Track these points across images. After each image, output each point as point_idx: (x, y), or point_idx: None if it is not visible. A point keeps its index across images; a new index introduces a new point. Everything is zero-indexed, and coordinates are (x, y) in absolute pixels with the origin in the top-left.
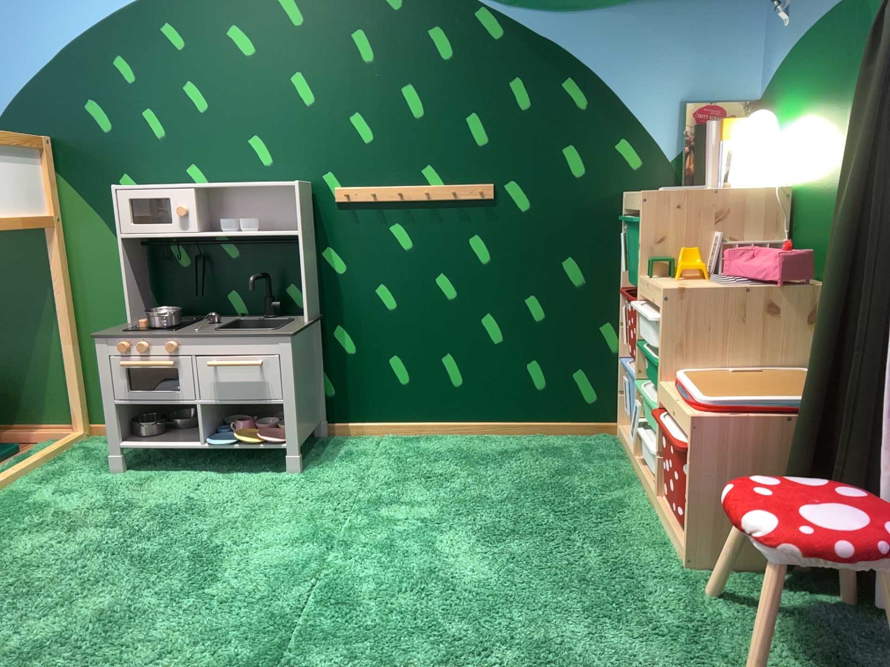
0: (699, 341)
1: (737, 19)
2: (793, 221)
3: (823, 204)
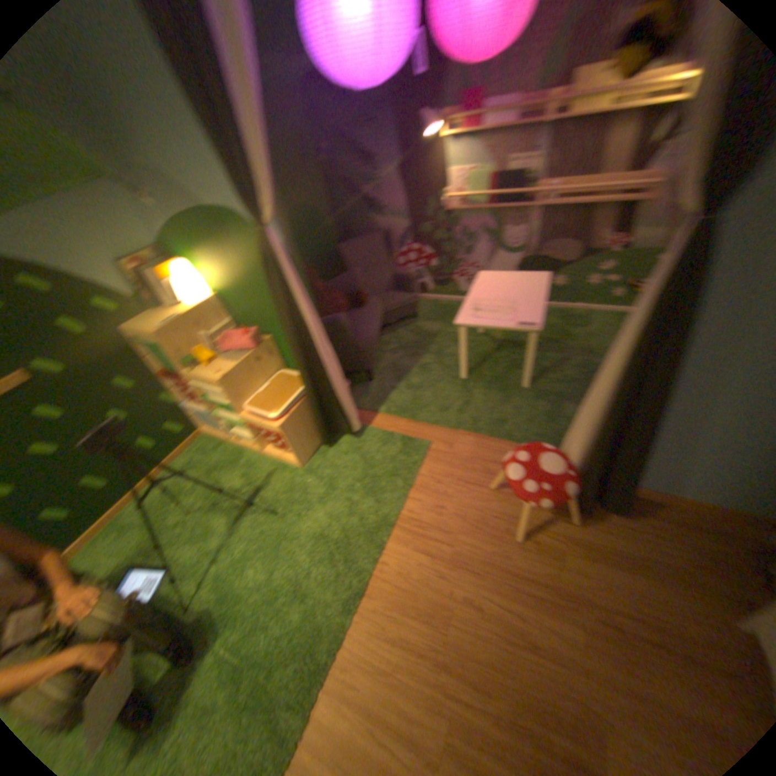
0: (240, 392)
1: (109, 201)
2: (225, 311)
3: (240, 304)
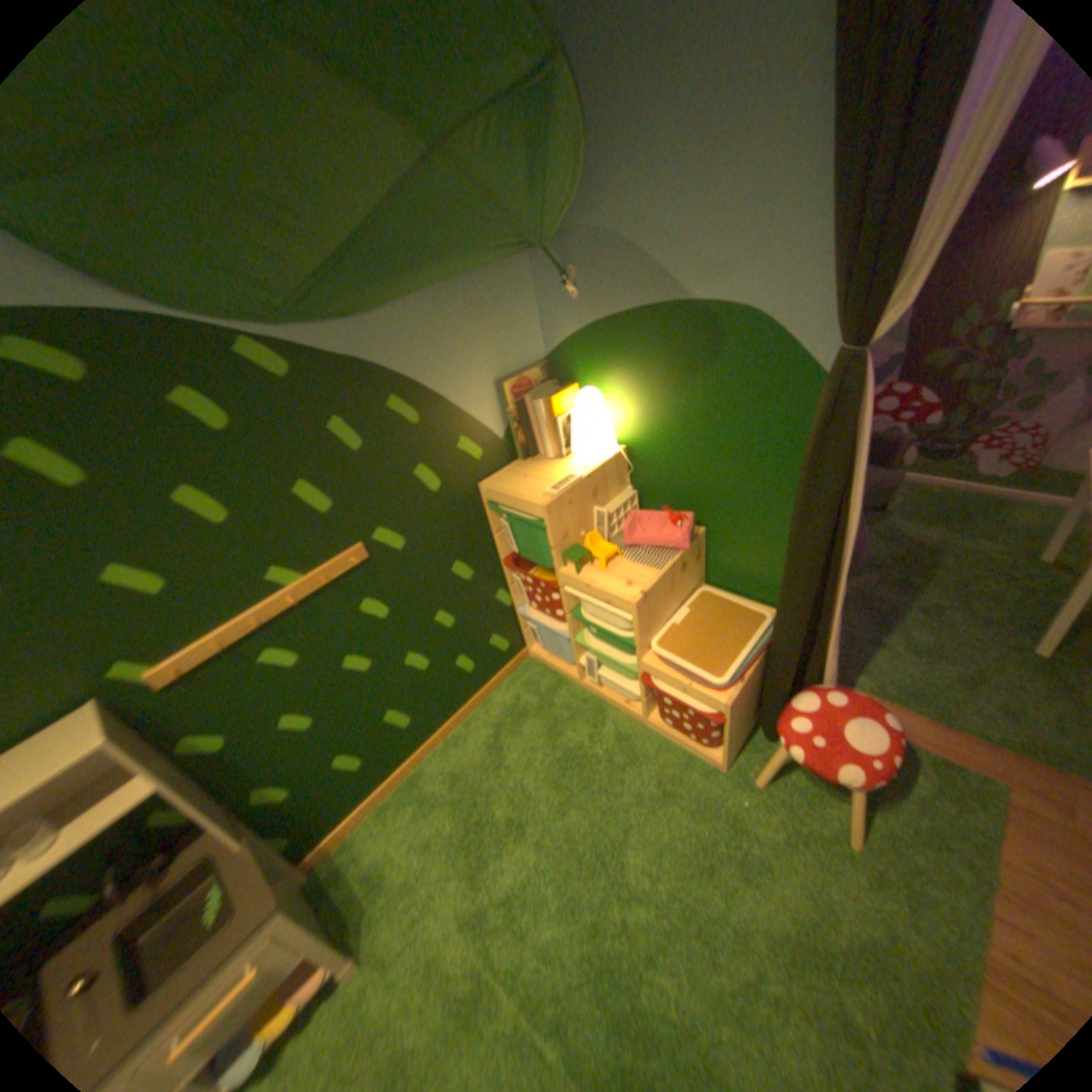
0: (656, 618)
1: (515, 284)
2: (634, 472)
3: (672, 467)
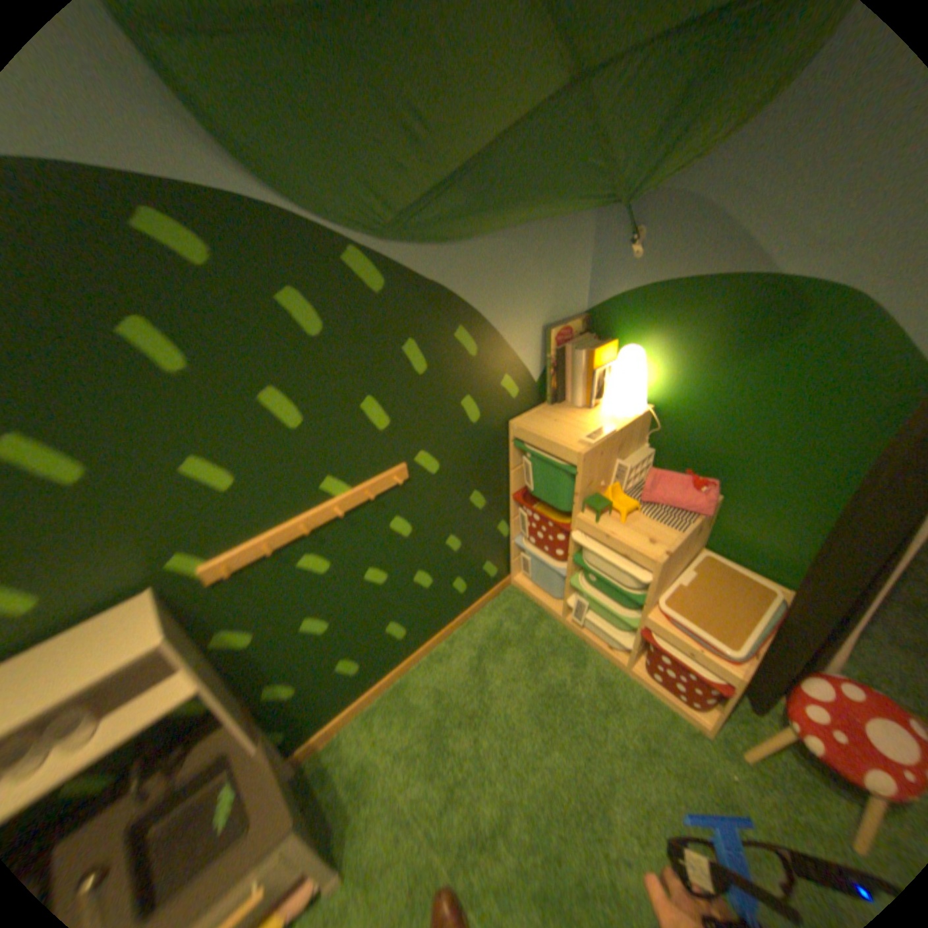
0: (669, 578)
1: (581, 237)
2: (655, 432)
3: (702, 433)
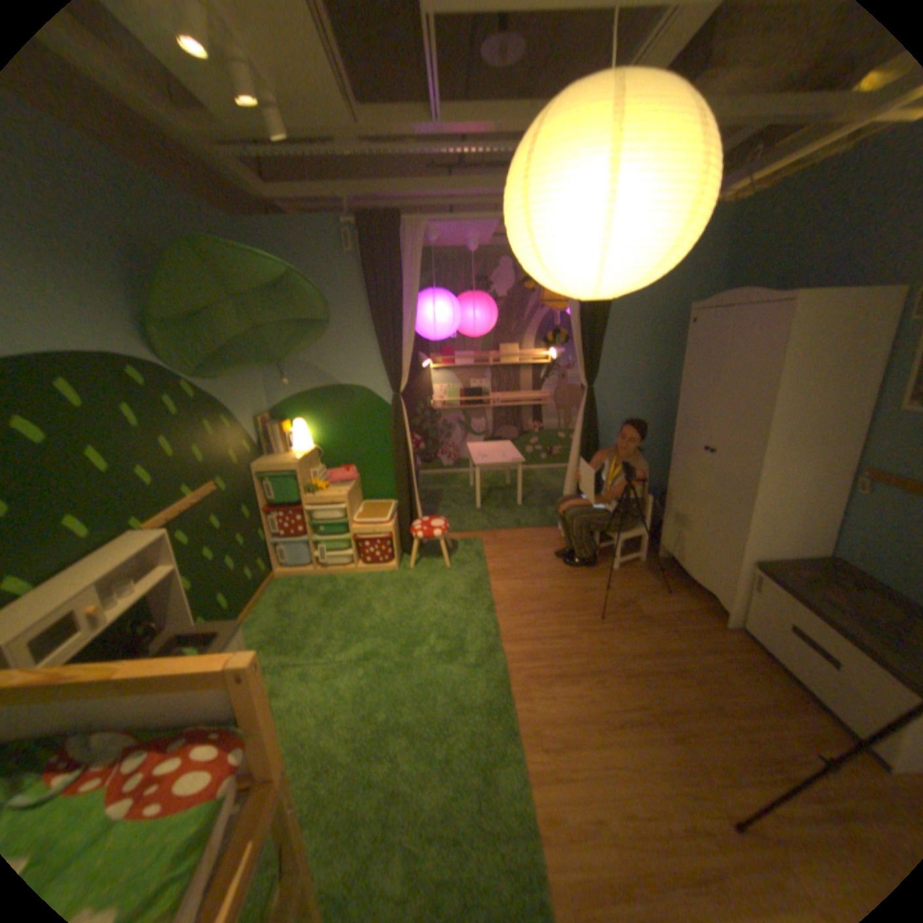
0: (351, 507)
1: (256, 377)
2: (320, 457)
3: (339, 450)
